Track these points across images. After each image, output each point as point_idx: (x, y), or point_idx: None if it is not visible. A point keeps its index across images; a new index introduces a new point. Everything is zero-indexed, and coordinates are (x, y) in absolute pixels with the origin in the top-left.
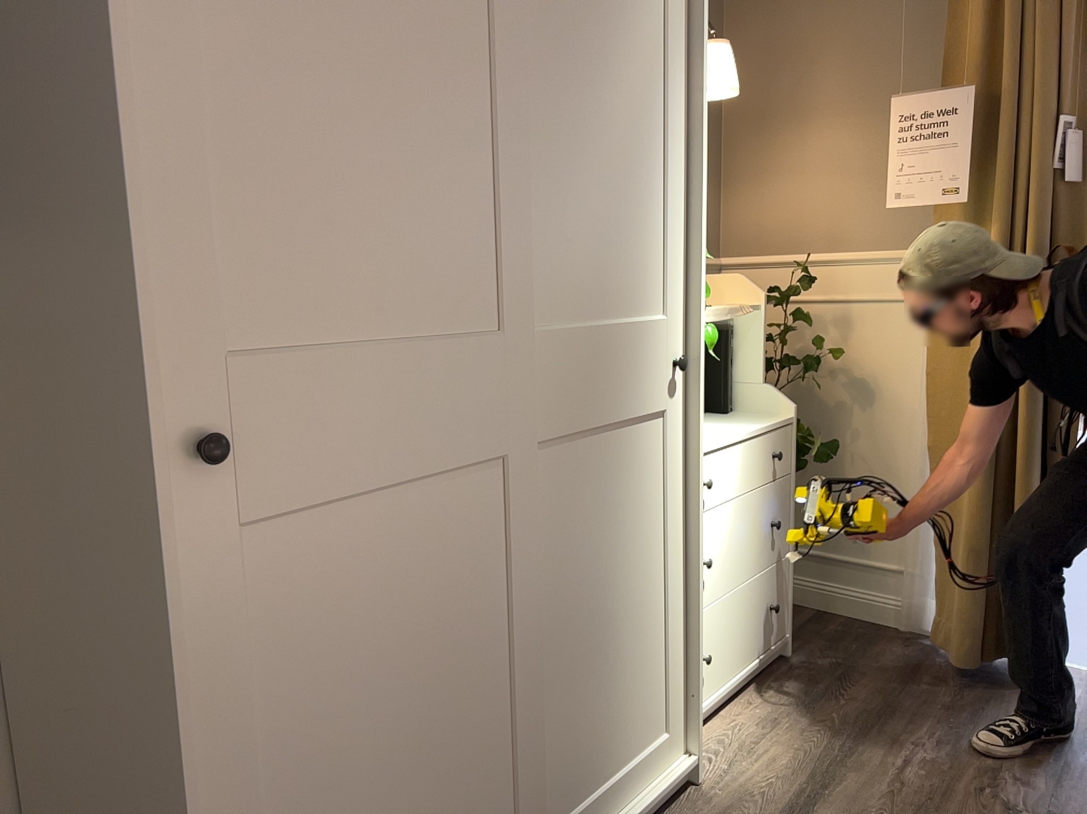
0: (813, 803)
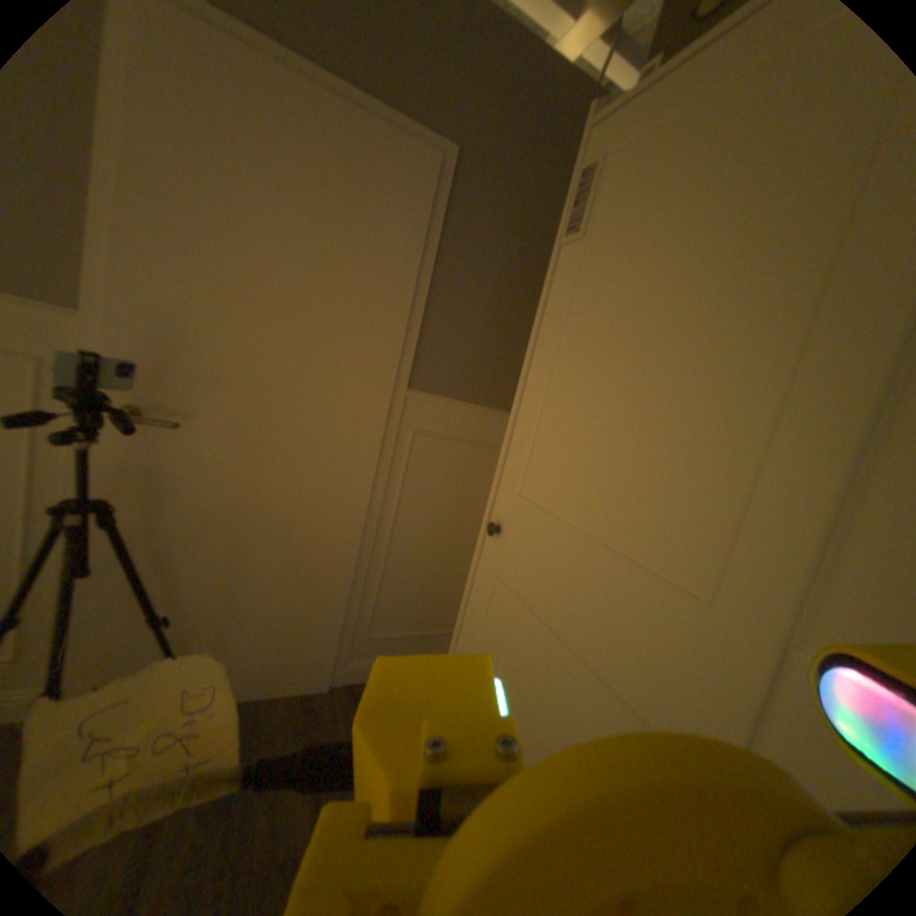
0: None
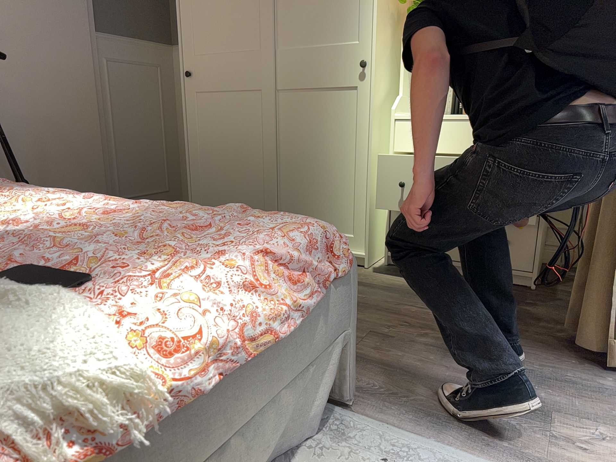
0: (367, 287)
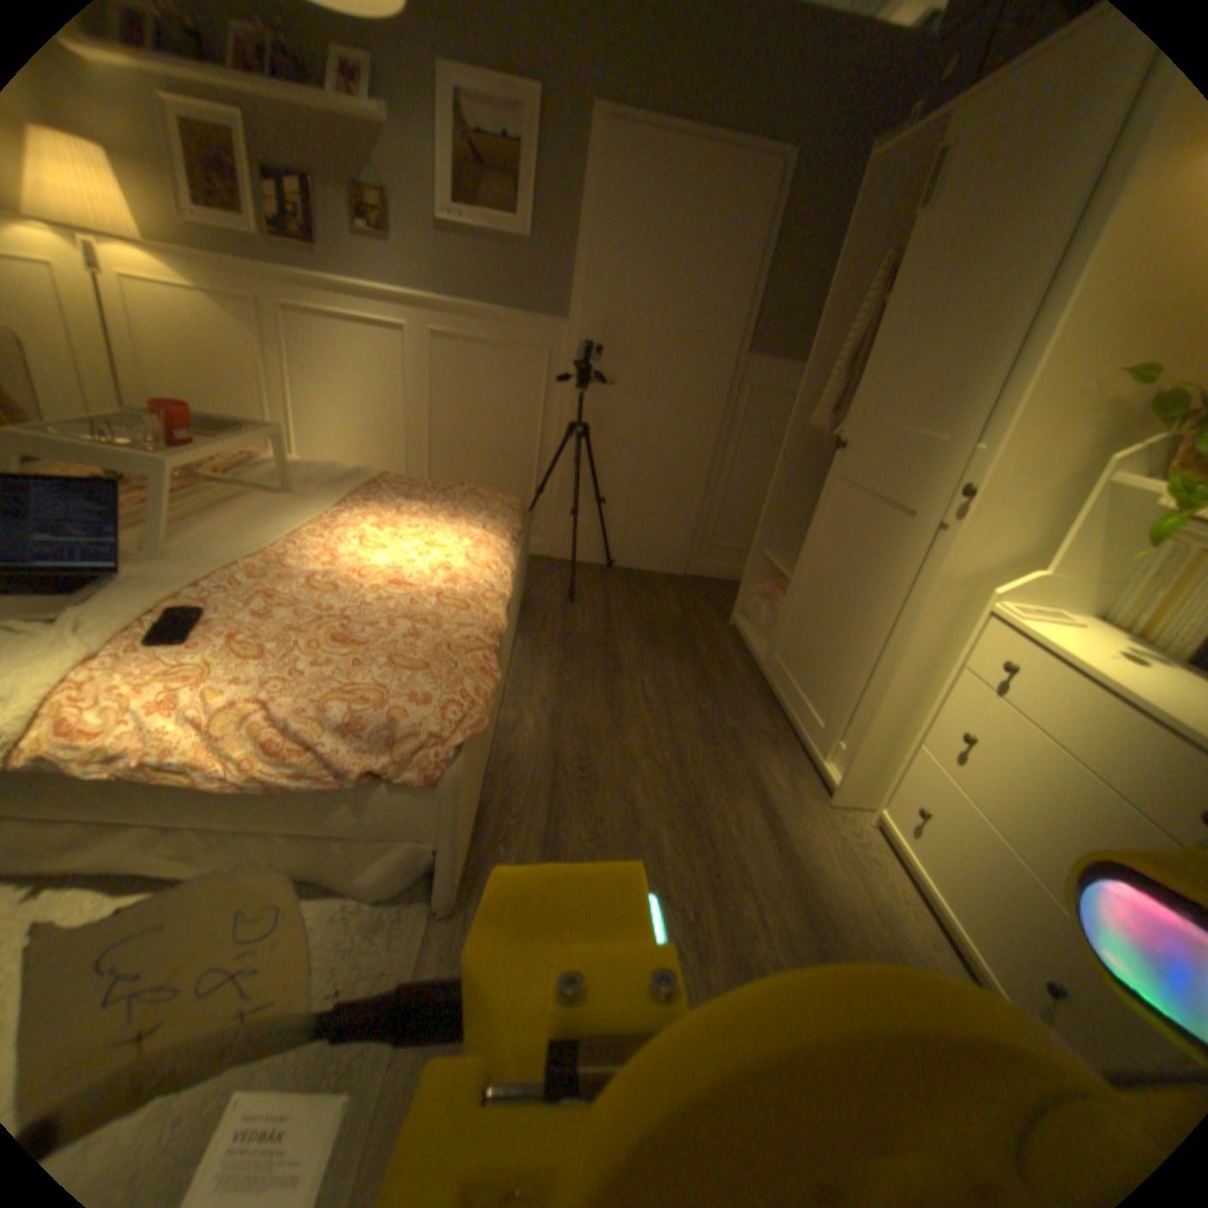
0: (772, 827)
